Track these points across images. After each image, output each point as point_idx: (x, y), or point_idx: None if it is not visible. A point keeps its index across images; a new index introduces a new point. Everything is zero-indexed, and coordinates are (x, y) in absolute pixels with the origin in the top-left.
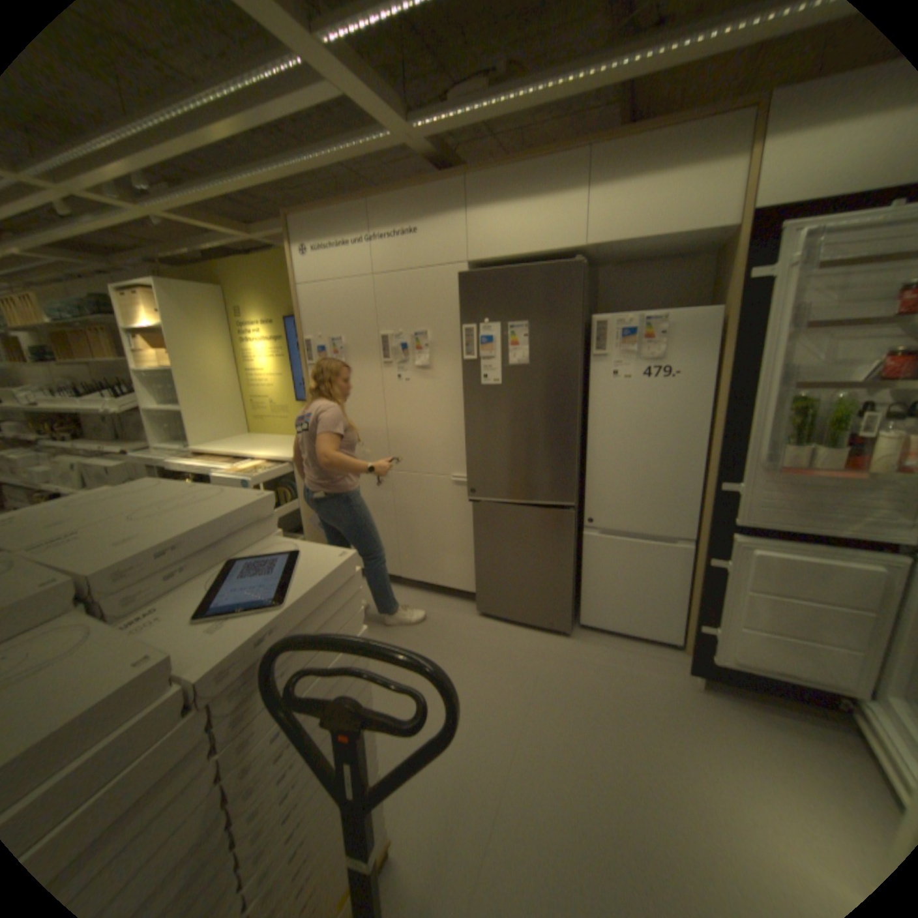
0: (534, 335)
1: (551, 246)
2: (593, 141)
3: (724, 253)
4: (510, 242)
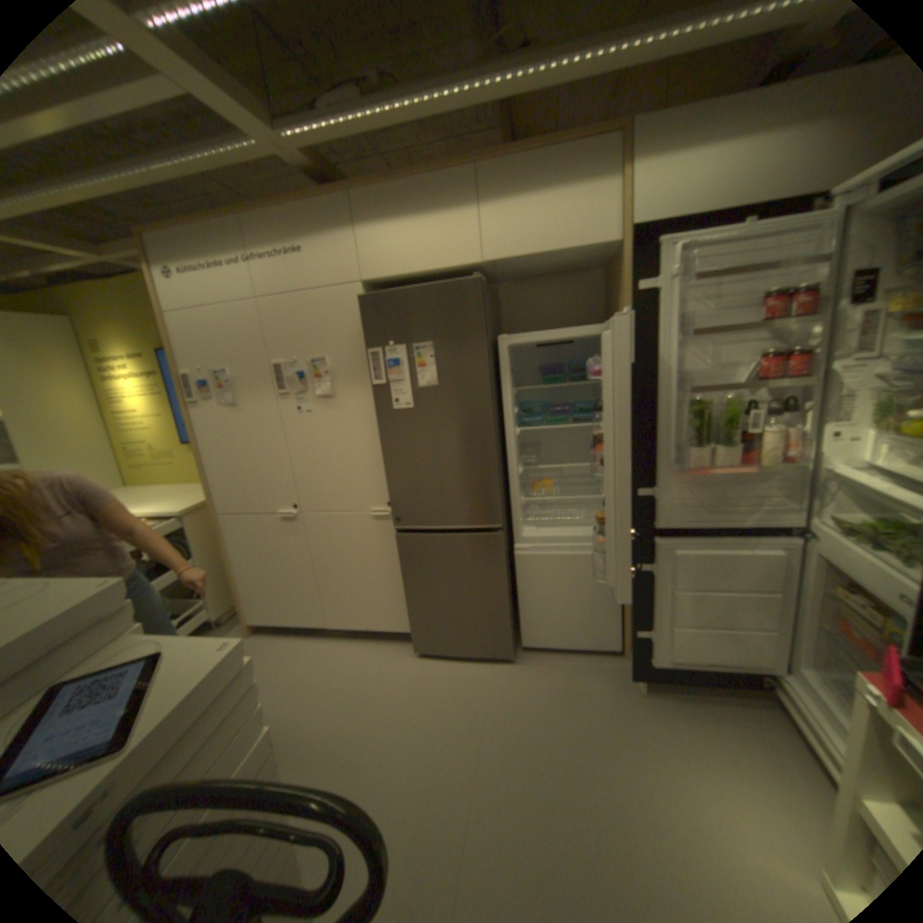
0: (441, 355)
1: (448, 263)
2: (477, 158)
3: (611, 268)
4: (406, 260)
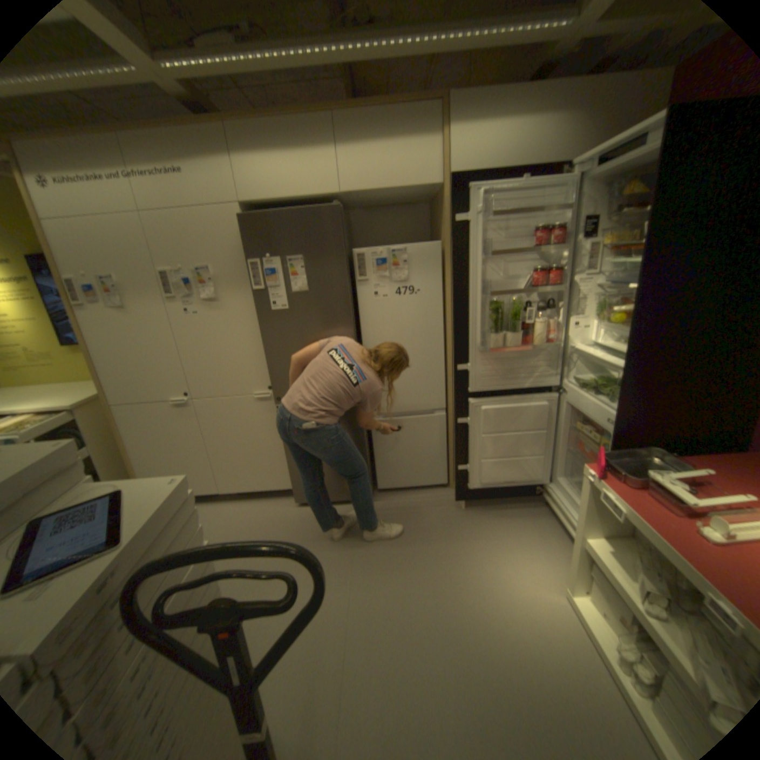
0: (309, 266)
1: (312, 191)
2: (333, 107)
3: (434, 203)
4: (276, 187)
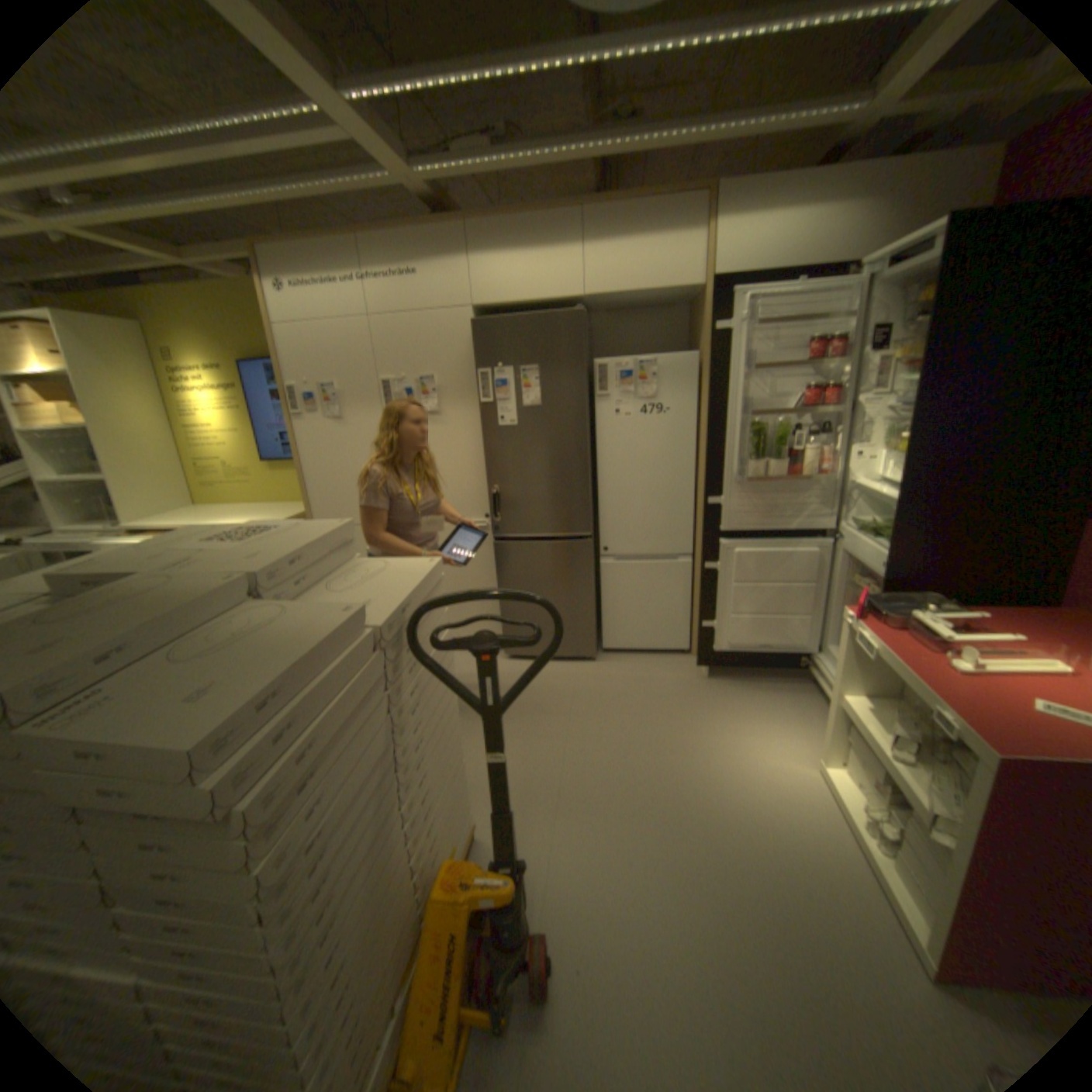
0: (544, 378)
1: (553, 295)
2: (584, 202)
3: (695, 306)
4: (514, 289)
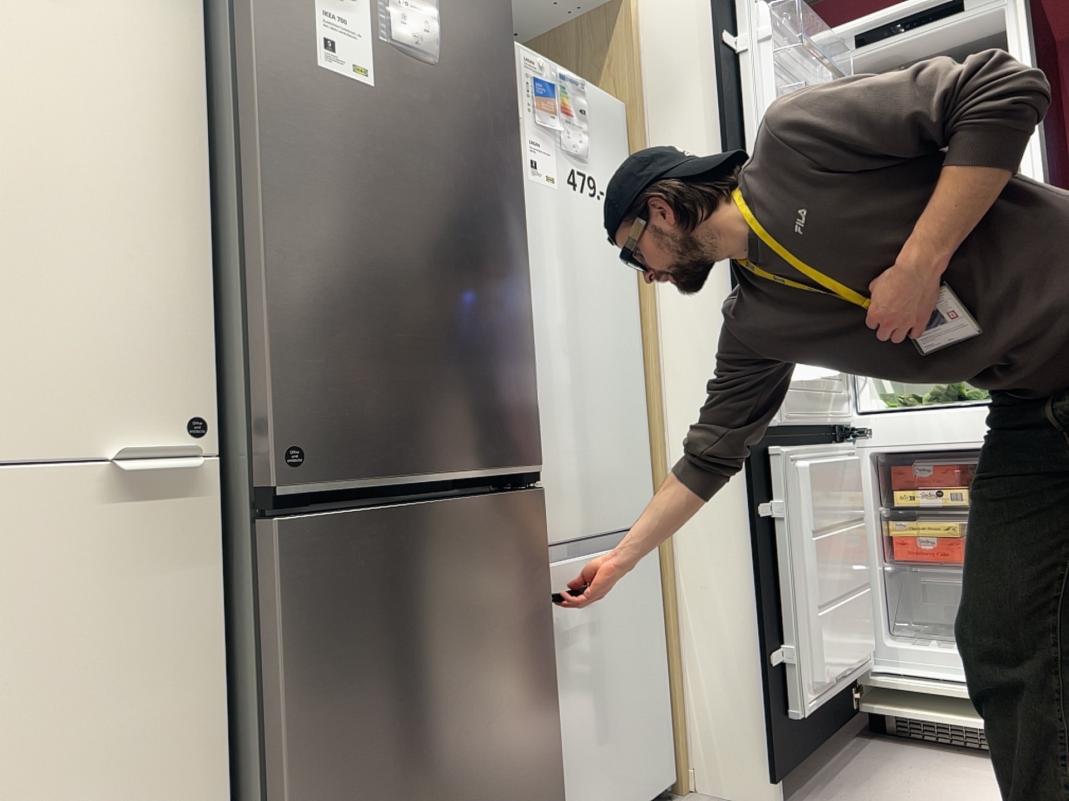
0: None
1: None
2: None
3: None
4: None
